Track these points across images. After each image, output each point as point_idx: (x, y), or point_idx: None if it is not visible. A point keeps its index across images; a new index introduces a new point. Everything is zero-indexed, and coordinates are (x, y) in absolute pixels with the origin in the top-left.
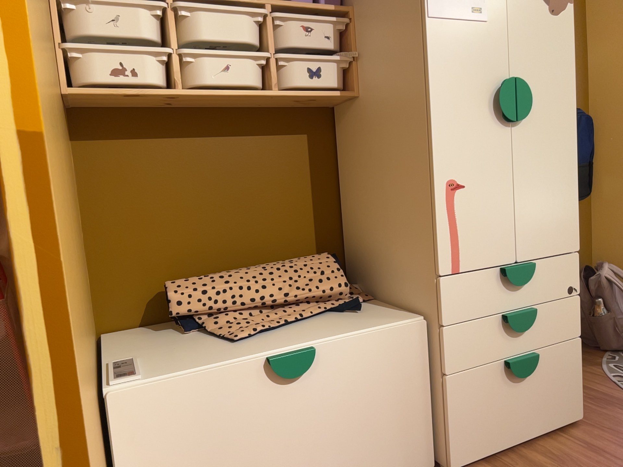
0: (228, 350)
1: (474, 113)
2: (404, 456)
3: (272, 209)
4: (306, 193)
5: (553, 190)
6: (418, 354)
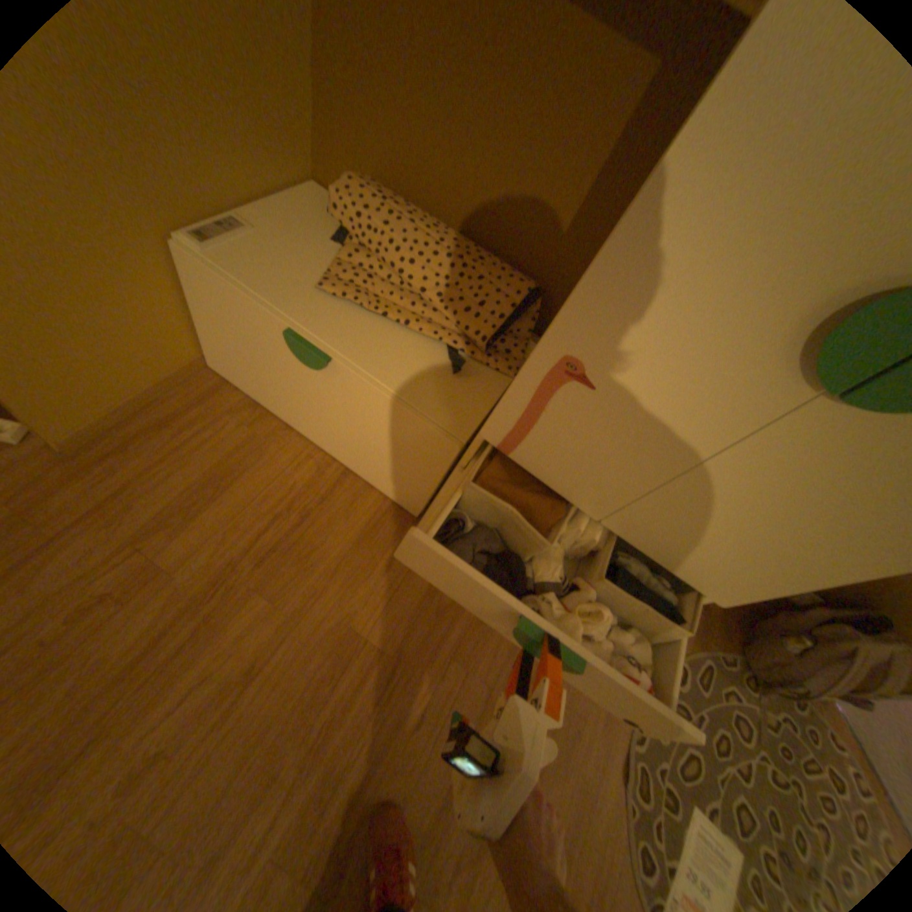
0: (297, 290)
1: (751, 290)
2: (394, 489)
3: (522, 172)
4: (581, 183)
5: (777, 540)
6: (435, 457)
